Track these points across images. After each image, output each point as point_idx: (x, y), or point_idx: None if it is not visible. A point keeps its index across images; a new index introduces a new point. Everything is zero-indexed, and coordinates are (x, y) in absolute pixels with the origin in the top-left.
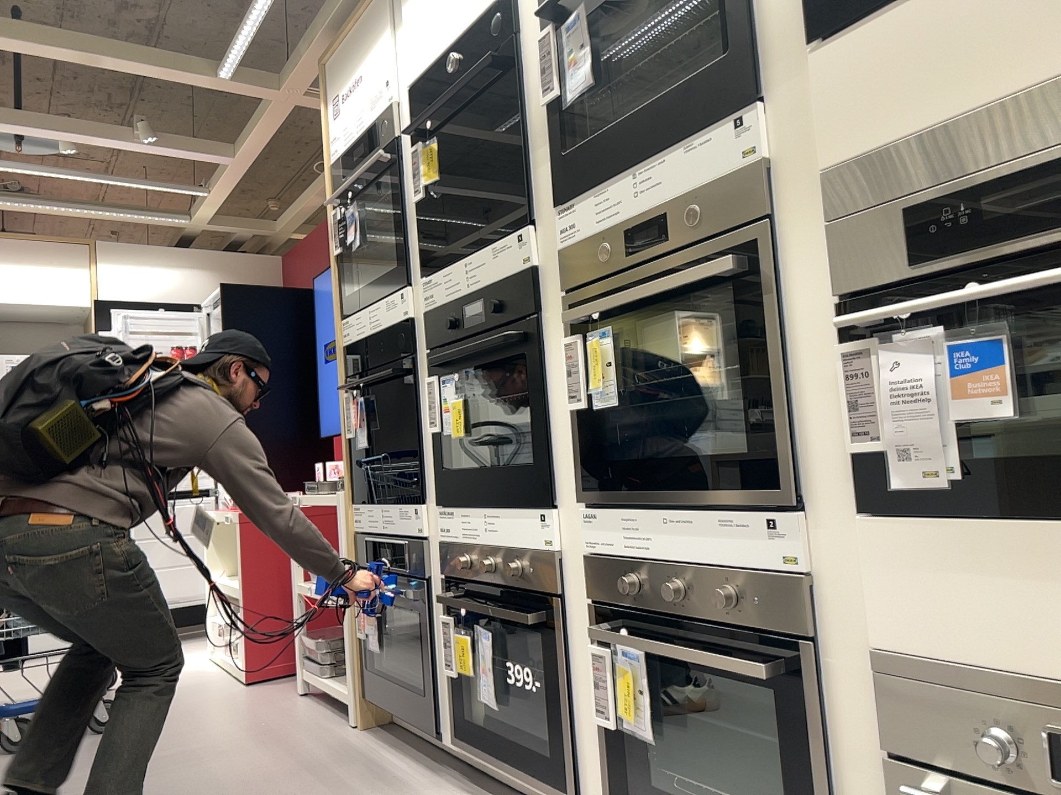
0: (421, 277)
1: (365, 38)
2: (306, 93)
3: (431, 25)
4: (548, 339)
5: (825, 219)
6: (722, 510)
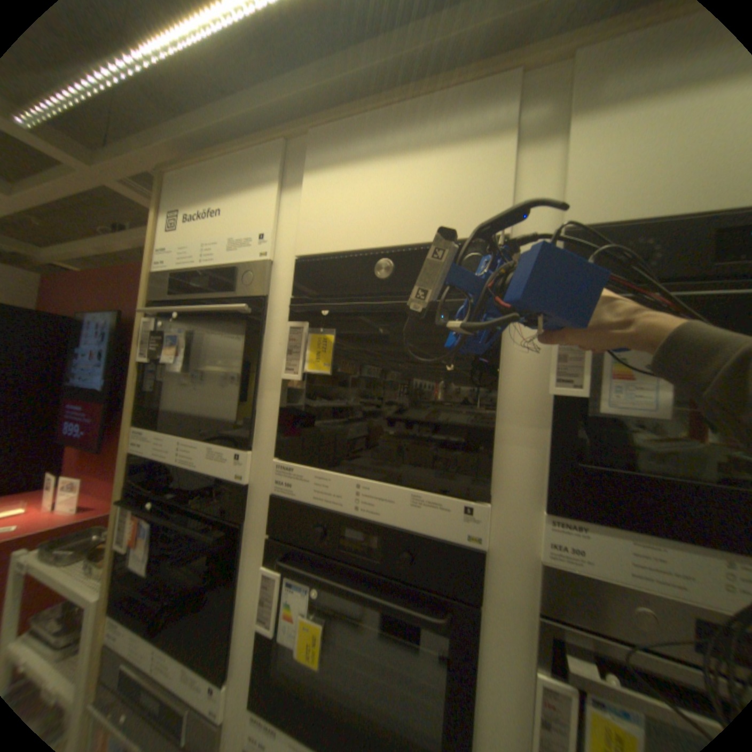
0: (272, 453)
1: (236, 175)
2: (121, 181)
3: (353, 211)
4: (490, 640)
5: None
6: None
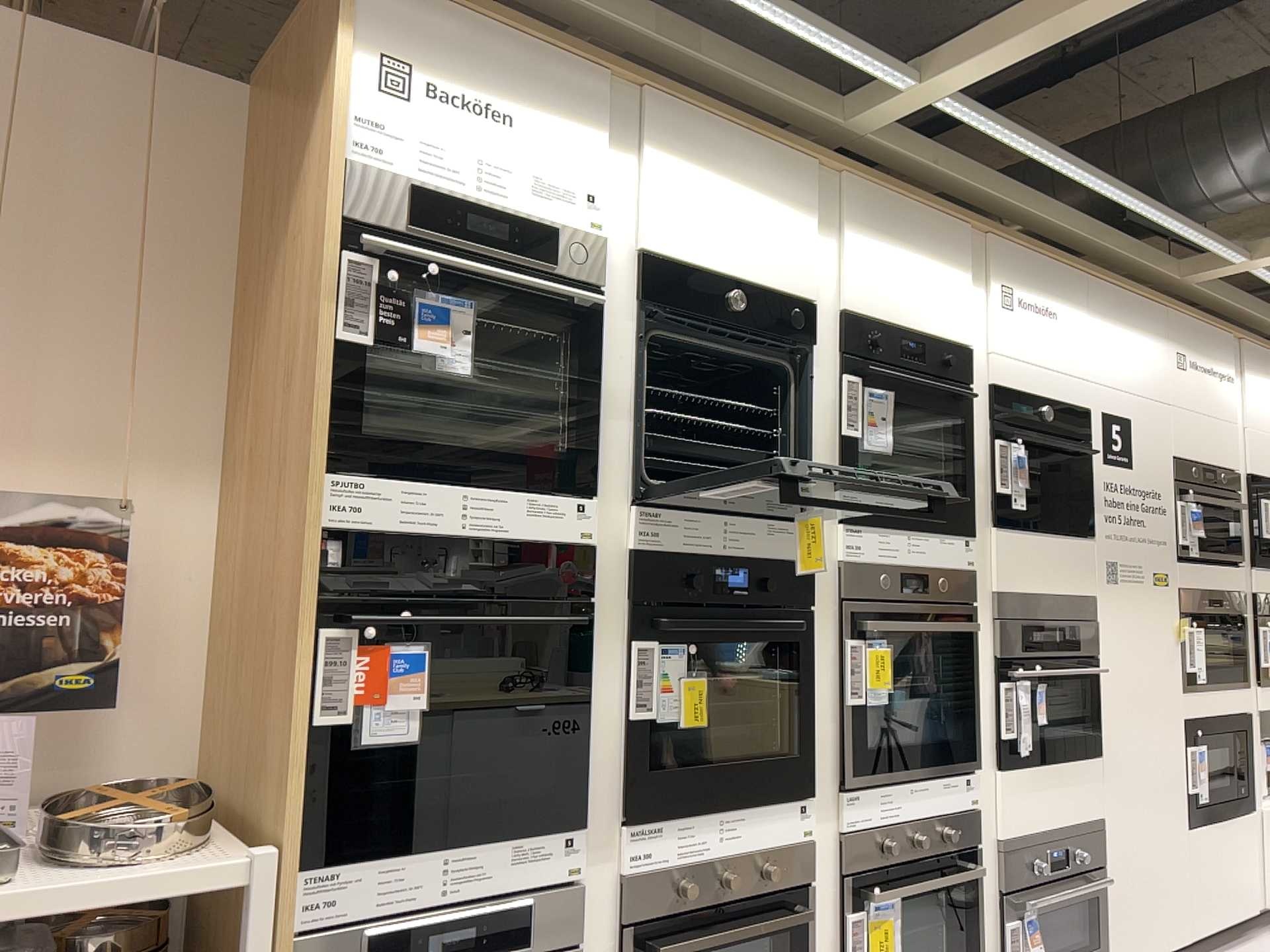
0: (622, 499)
1: (542, 82)
2: None
3: (705, 224)
4: (815, 634)
5: (997, 616)
6: (943, 776)
